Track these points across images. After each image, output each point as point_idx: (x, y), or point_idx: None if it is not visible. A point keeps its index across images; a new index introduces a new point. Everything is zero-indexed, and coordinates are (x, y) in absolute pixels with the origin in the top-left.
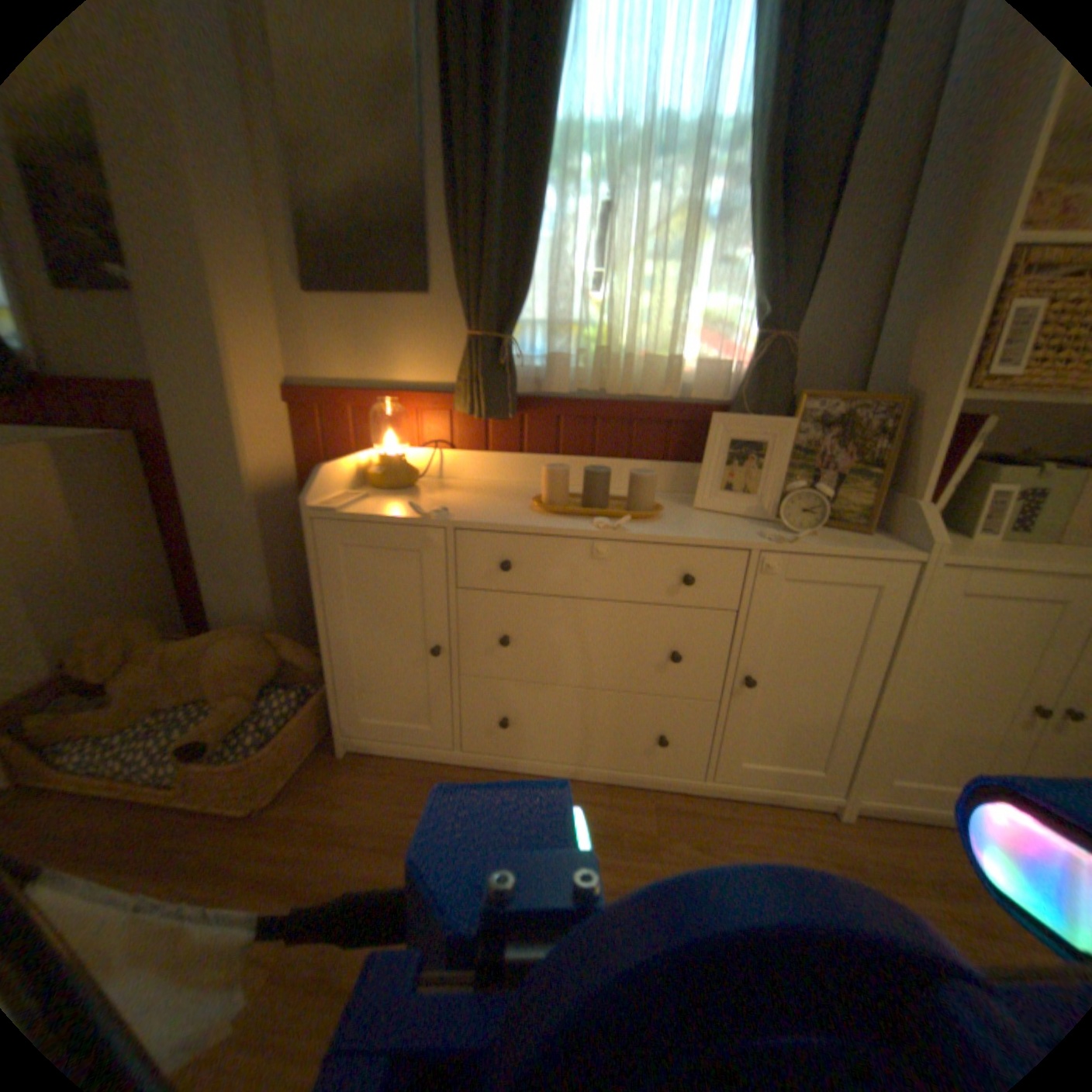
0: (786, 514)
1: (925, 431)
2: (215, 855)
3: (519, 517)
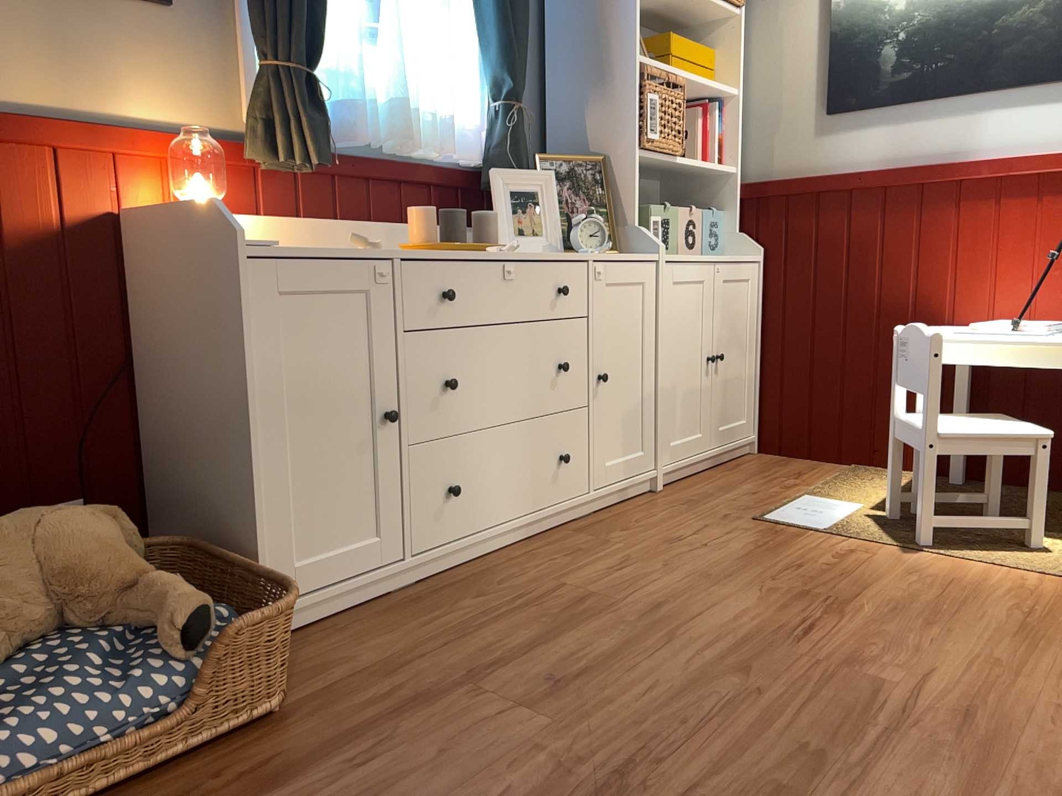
0: (581, 239)
1: (618, 179)
2: (302, 742)
3: (427, 251)
